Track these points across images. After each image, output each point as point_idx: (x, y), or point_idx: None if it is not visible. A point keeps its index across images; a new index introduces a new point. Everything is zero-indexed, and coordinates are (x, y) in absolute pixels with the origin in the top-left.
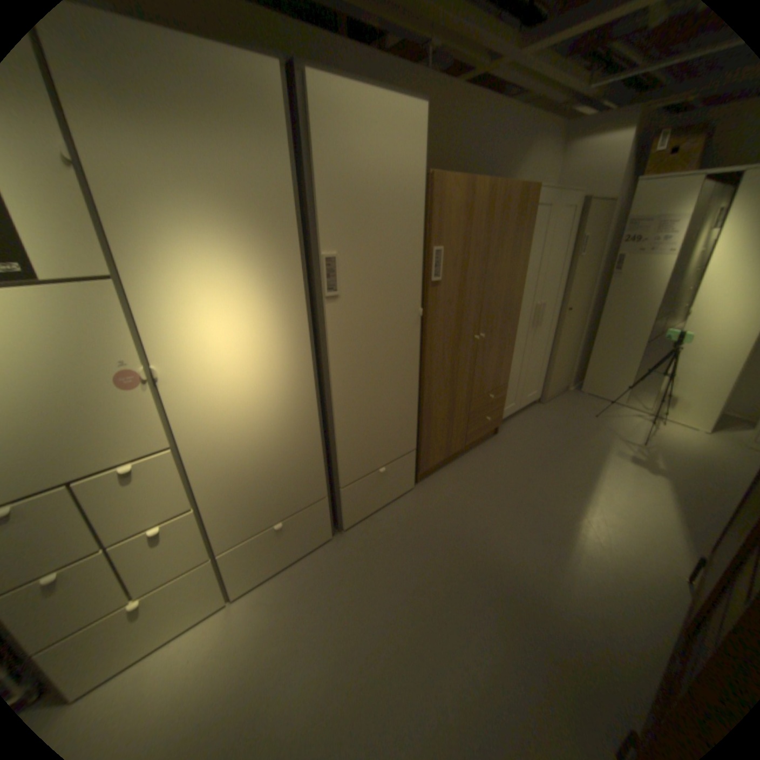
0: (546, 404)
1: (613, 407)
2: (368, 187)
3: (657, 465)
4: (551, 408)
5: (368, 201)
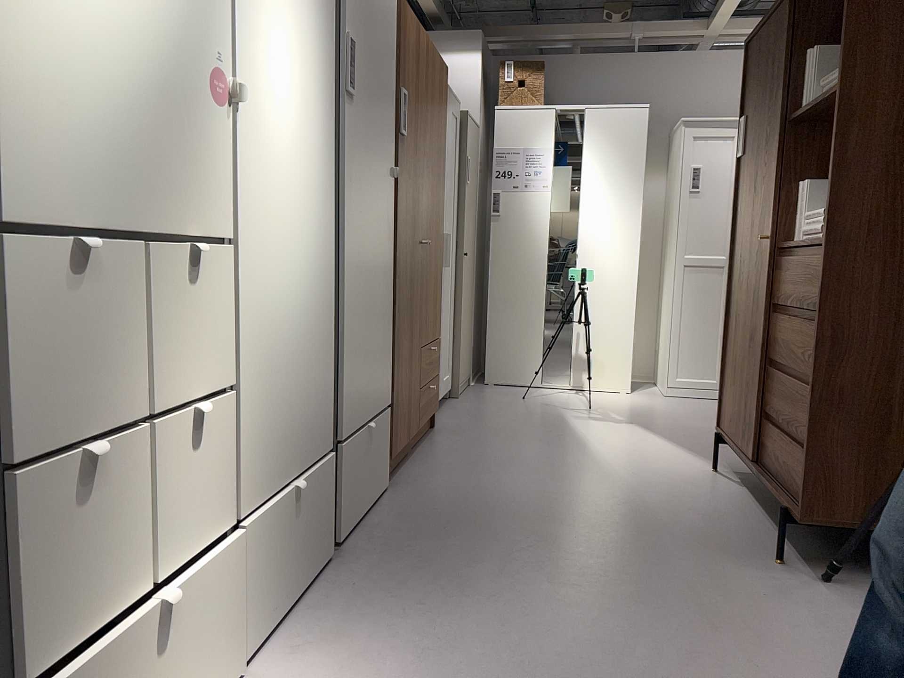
0: (458, 398)
1: (530, 390)
2: None
3: (615, 418)
4: (468, 400)
5: None
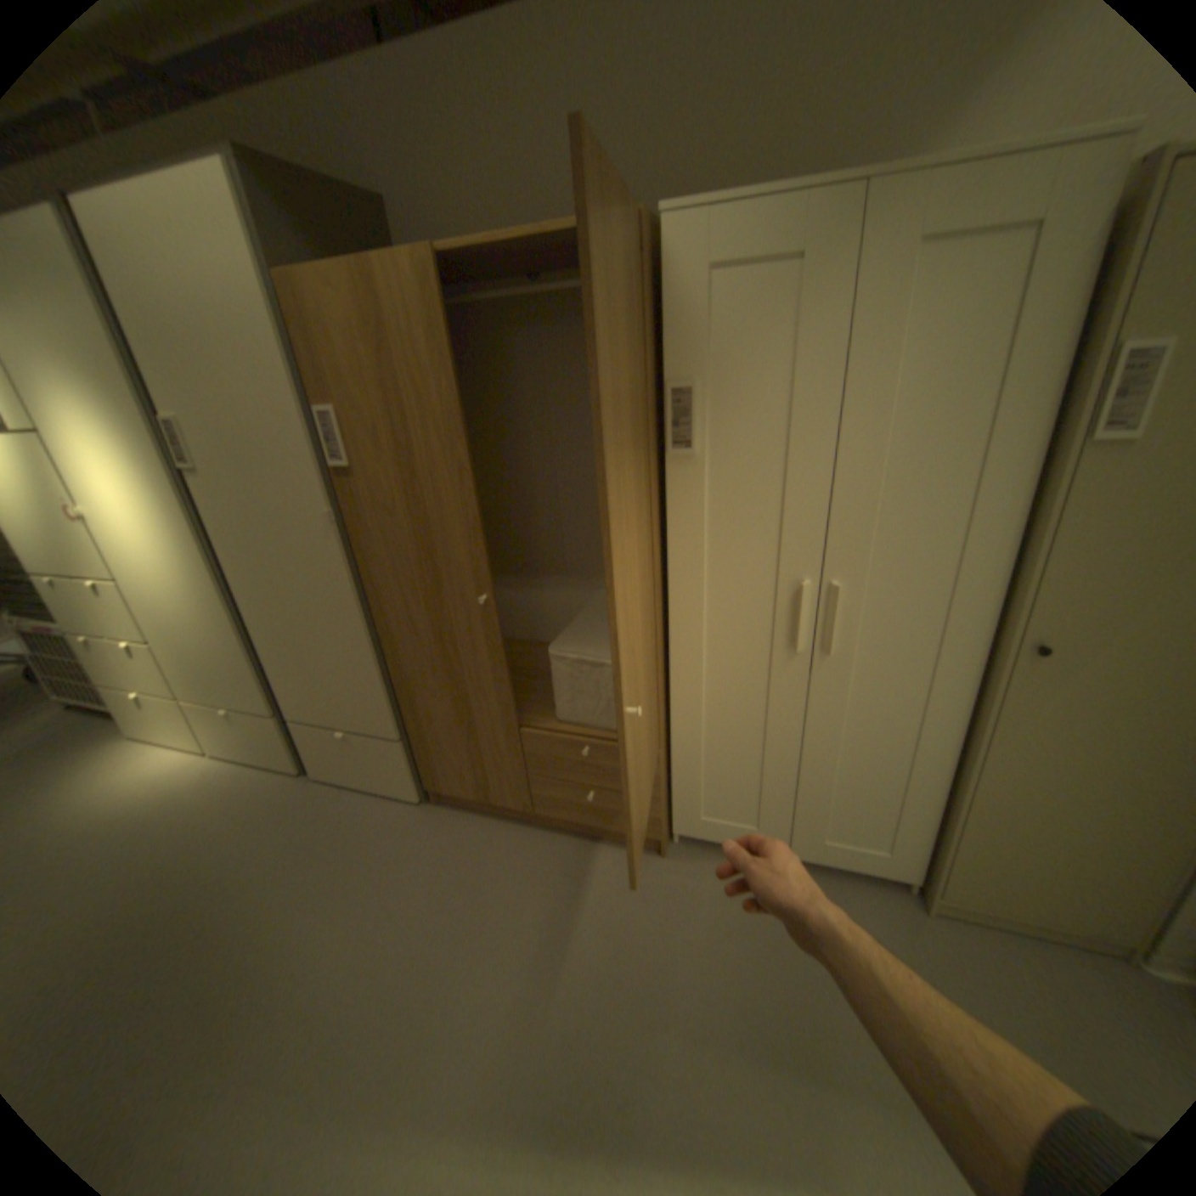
0: (941, 918)
1: None
2: (183, 324)
3: None
4: (934, 939)
5: (190, 343)
